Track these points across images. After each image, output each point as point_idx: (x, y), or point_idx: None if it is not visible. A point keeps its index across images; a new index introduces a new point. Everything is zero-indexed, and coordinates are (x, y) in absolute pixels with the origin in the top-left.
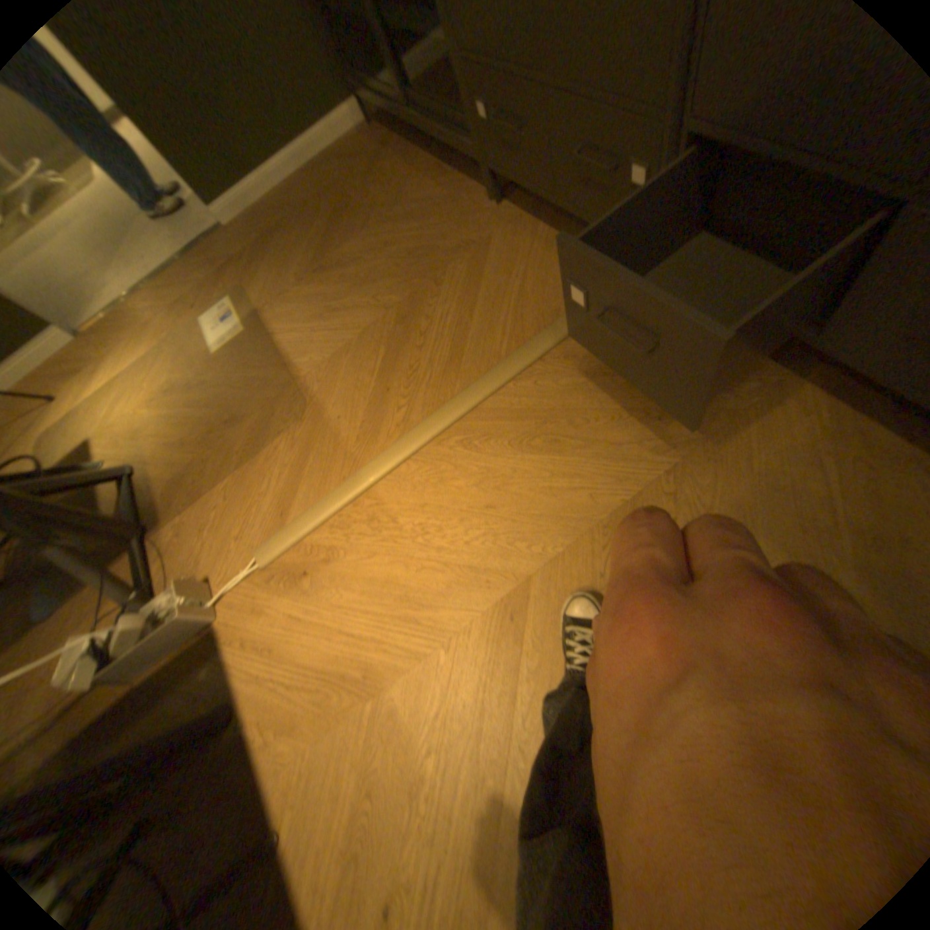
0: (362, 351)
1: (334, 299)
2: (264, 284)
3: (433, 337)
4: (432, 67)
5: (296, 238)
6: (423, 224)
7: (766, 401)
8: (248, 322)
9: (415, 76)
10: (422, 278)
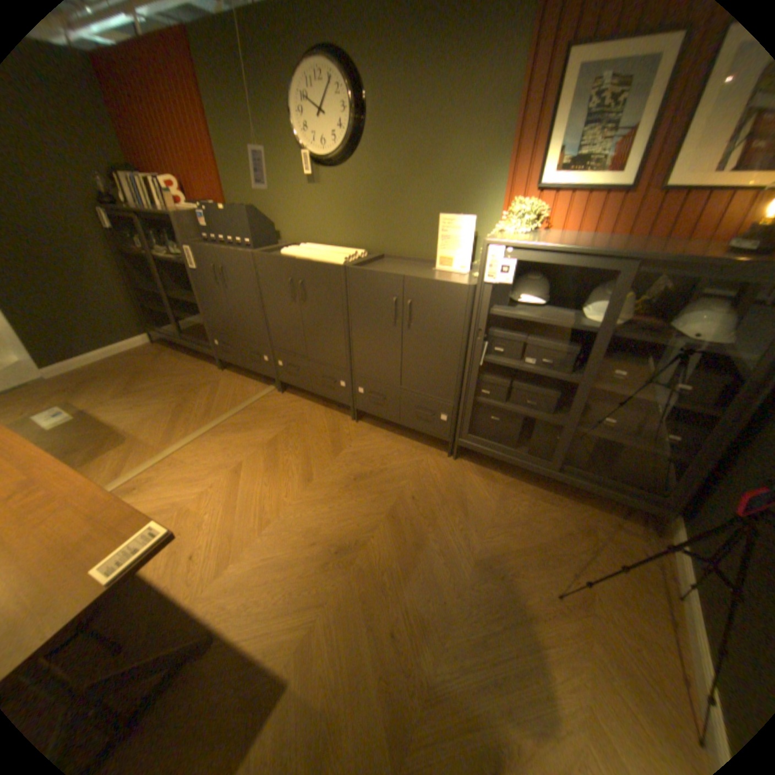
0: (158, 416)
1: (138, 401)
2: (86, 399)
3: (195, 408)
4: (190, 328)
5: (108, 382)
6: (187, 376)
7: (310, 409)
8: (76, 414)
9: (182, 330)
10: (188, 392)
